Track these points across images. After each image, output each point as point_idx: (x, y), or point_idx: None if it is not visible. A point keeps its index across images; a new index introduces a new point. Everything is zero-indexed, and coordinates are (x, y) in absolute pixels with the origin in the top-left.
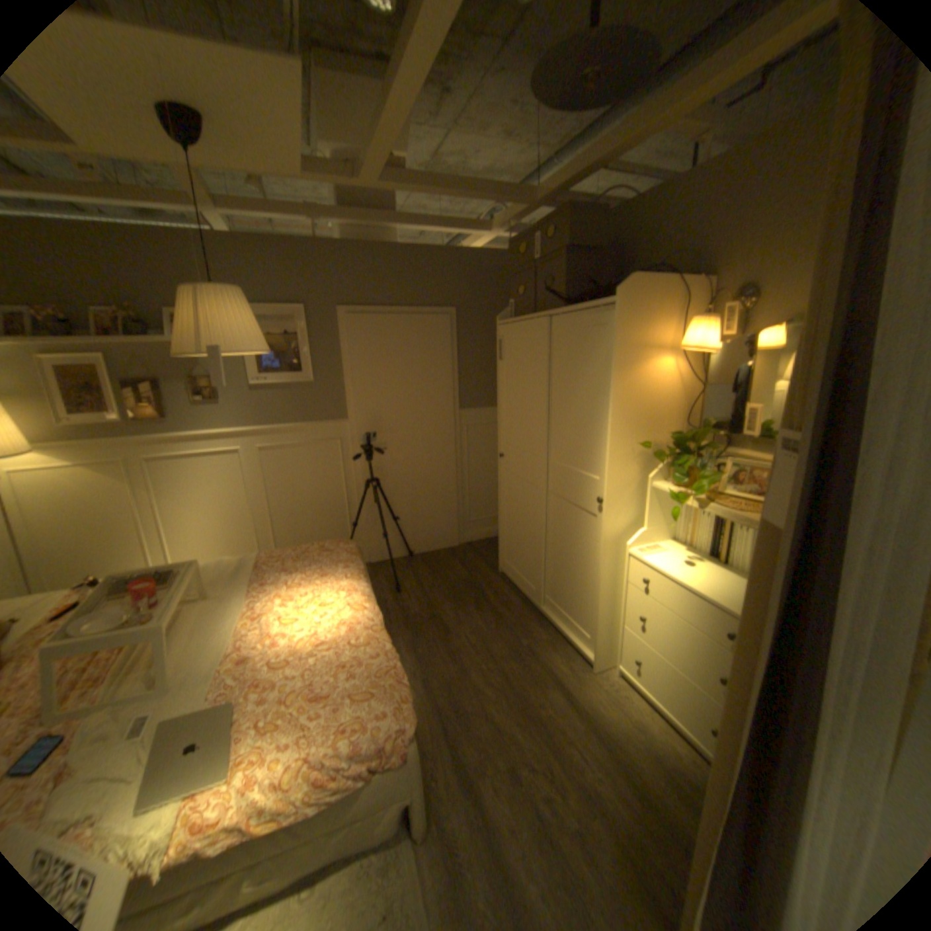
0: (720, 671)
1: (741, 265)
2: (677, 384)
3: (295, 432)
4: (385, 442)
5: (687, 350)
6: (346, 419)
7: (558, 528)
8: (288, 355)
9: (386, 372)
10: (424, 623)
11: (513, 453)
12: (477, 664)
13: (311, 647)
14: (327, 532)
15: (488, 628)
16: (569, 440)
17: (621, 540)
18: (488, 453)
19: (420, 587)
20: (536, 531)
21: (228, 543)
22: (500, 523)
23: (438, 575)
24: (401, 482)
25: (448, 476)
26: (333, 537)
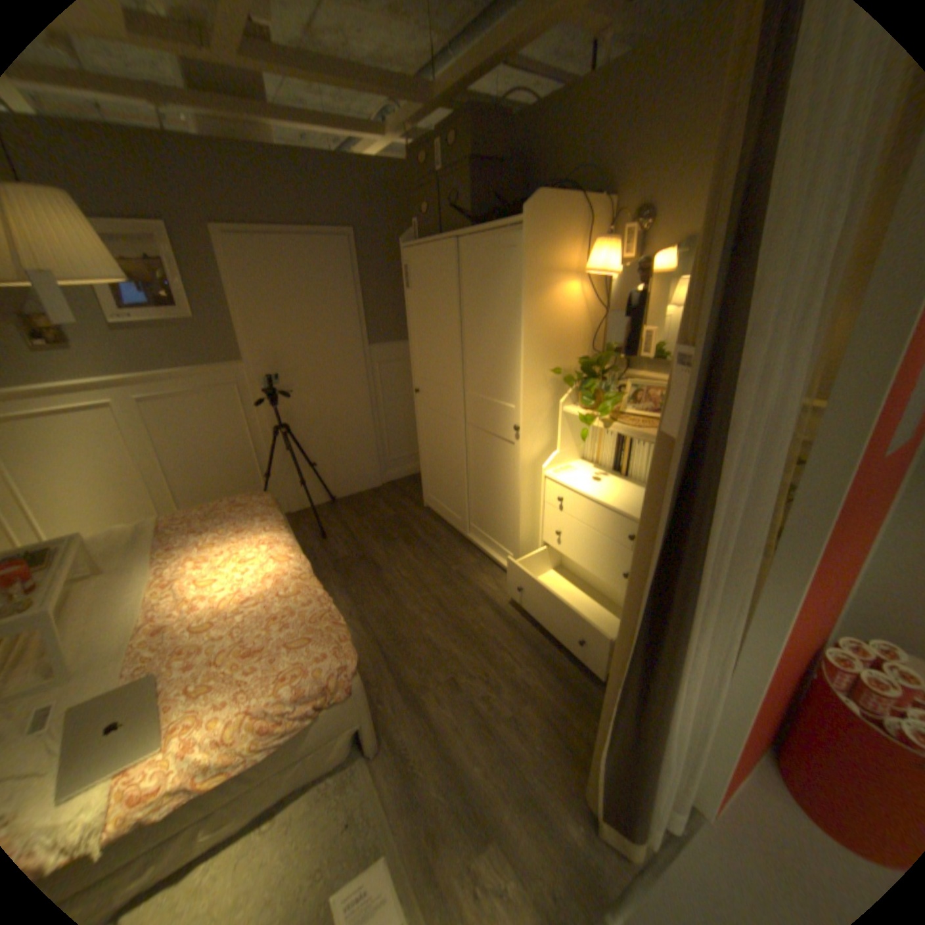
0: (622, 567)
1: (639, 184)
2: (582, 309)
3: (179, 377)
4: (290, 384)
5: (591, 274)
6: (239, 360)
7: (477, 458)
8: (153, 284)
9: (280, 304)
10: (354, 565)
11: (429, 388)
12: (410, 594)
13: (235, 605)
14: (235, 486)
15: (418, 560)
16: (483, 370)
17: (537, 464)
18: (403, 389)
19: (346, 530)
20: (457, 464)
21: (117, 510)
22: (421, 460)
23: (364, 517)
24: (313, 426)
25: (363, 416)
26: (244, 490)
